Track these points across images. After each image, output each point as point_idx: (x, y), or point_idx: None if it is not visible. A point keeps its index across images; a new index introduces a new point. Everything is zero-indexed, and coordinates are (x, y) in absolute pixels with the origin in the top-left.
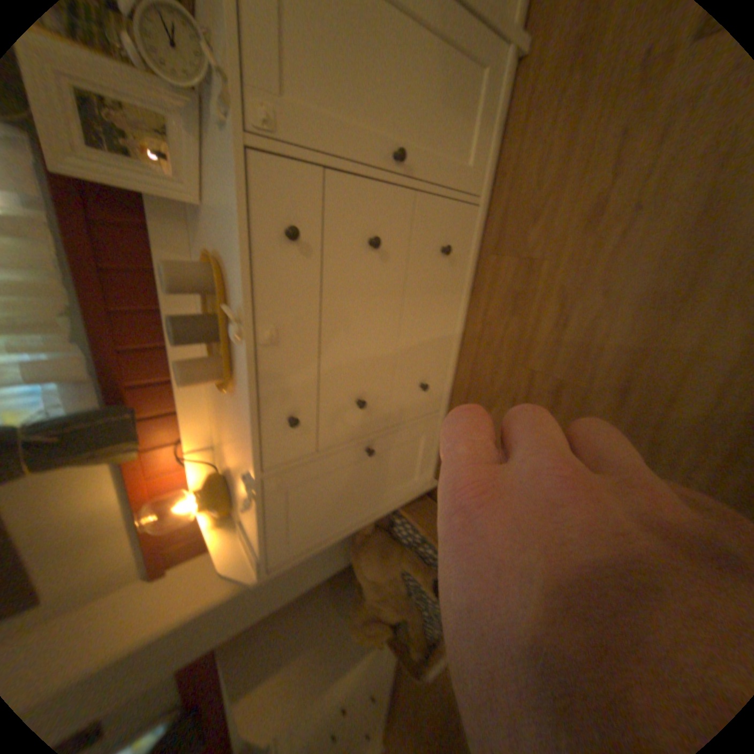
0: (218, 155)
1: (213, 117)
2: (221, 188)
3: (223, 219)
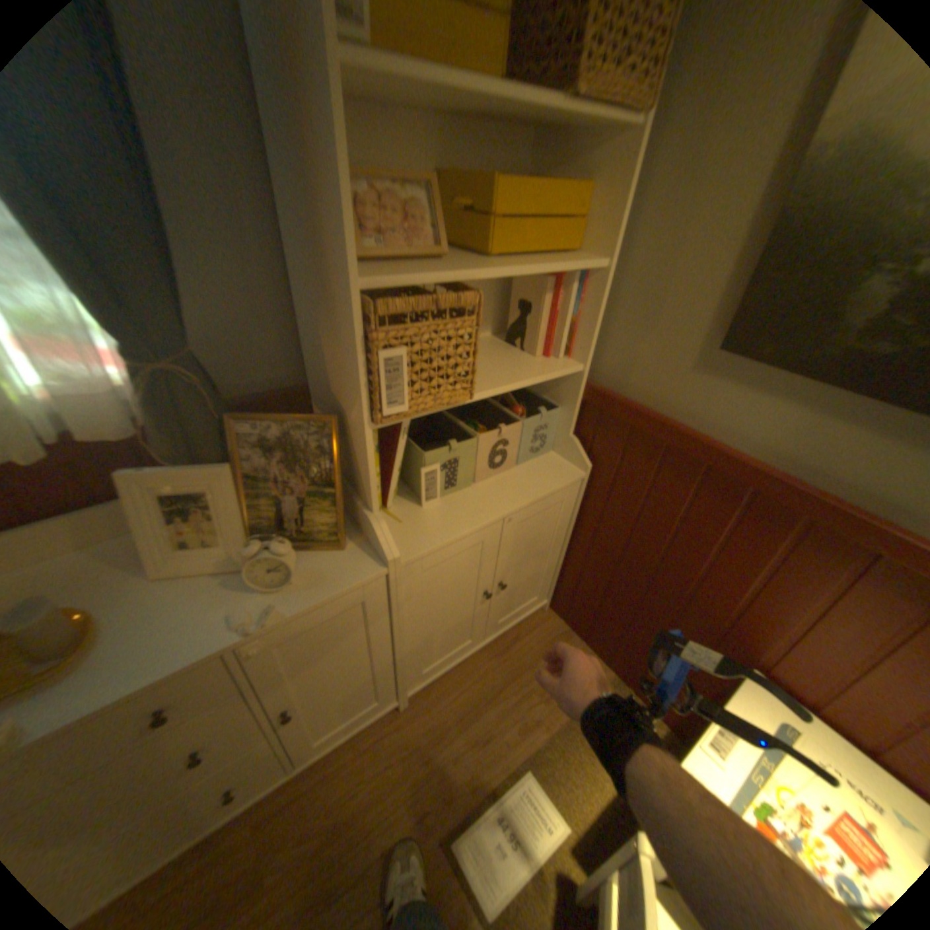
0: (200, 639)
1: (230, 625)
2: (170, 654)
3: (137, 671)
